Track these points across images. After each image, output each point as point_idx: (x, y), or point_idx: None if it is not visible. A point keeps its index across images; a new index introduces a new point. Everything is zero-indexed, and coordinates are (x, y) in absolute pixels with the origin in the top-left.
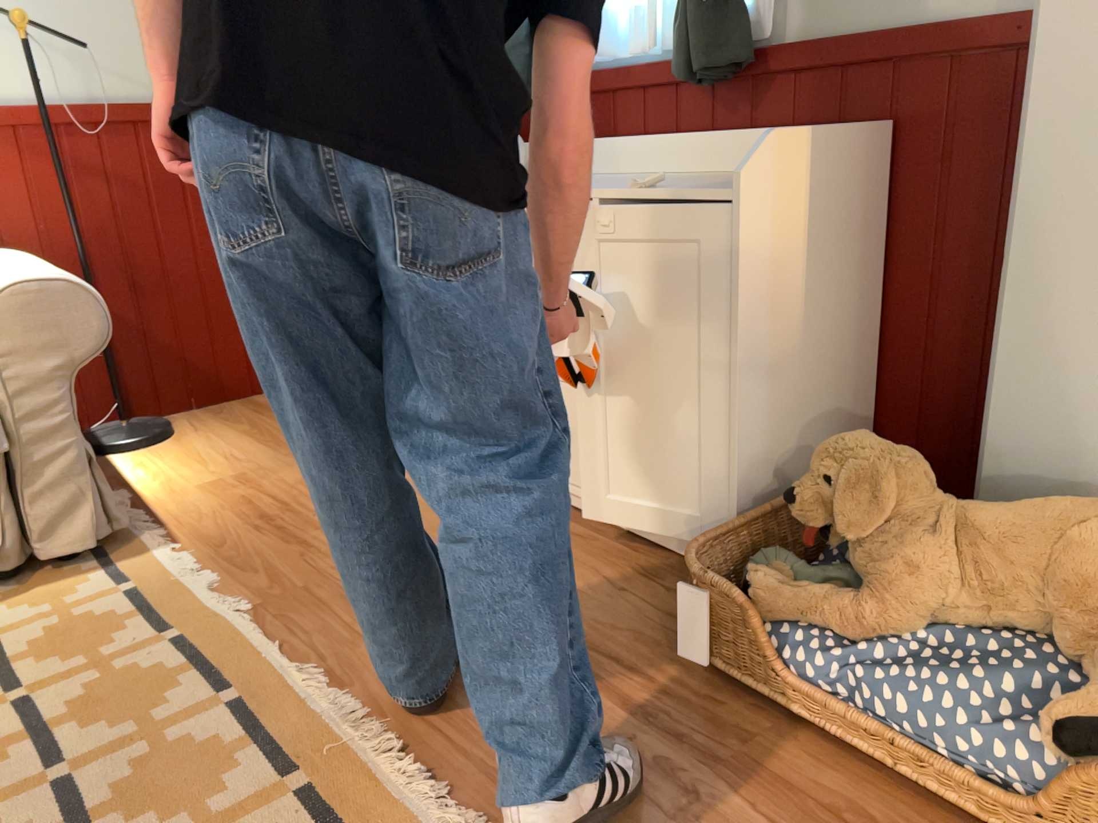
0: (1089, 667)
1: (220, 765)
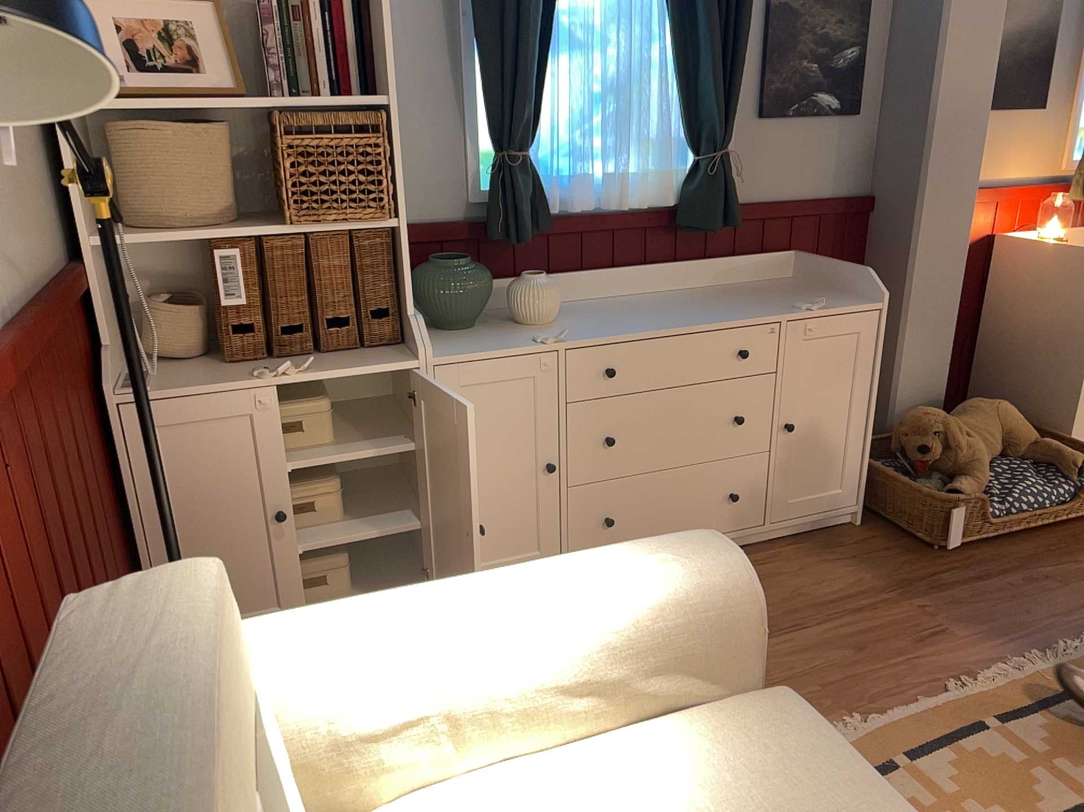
0: (1027, 456)
1: (1070, 725)
